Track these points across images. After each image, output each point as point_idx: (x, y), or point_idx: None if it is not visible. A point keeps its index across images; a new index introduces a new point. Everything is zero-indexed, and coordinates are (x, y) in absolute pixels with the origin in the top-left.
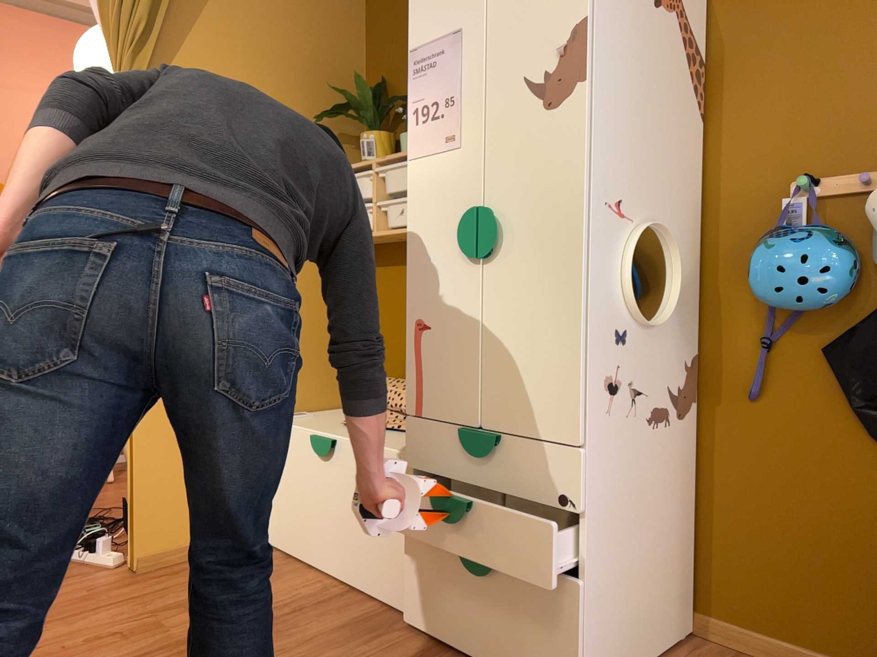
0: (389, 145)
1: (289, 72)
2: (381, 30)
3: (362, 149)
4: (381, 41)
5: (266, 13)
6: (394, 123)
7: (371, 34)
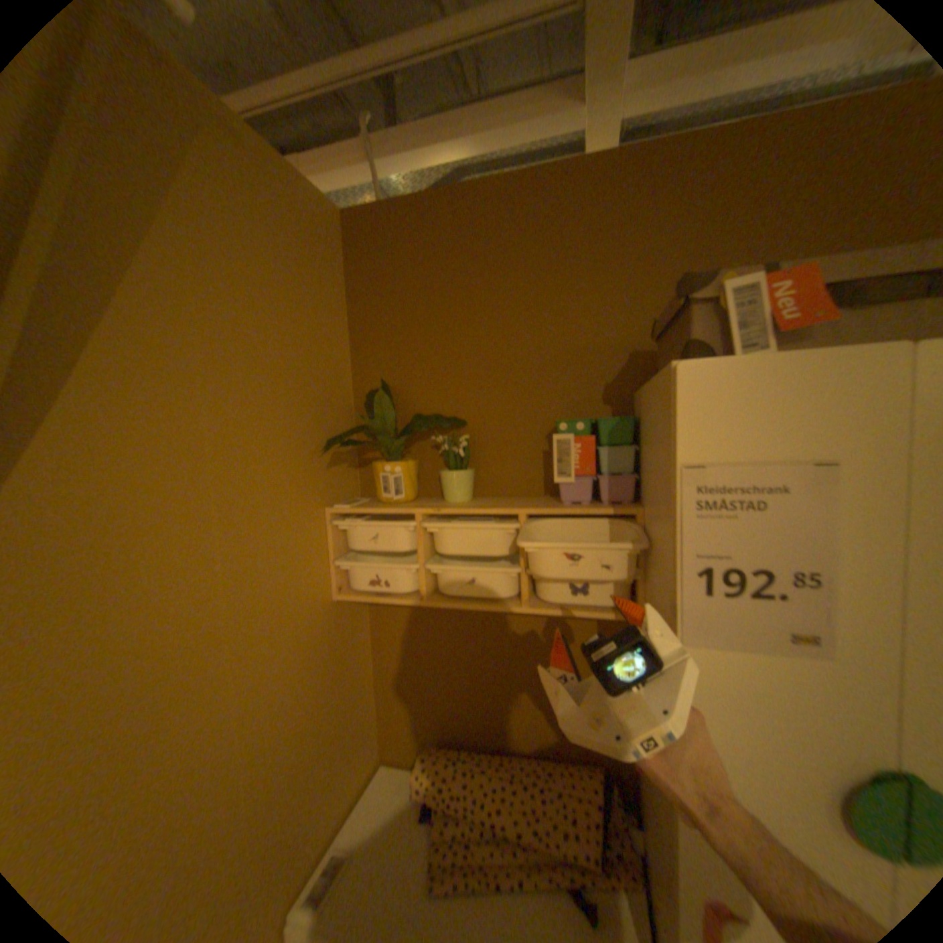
0: (417, 474)
1: (273, 380)
2: (376, 317)
3: (381, 481)
4: (377, 332)
5: (233, 289)
6: (407, 438)
7: (358, 320)
